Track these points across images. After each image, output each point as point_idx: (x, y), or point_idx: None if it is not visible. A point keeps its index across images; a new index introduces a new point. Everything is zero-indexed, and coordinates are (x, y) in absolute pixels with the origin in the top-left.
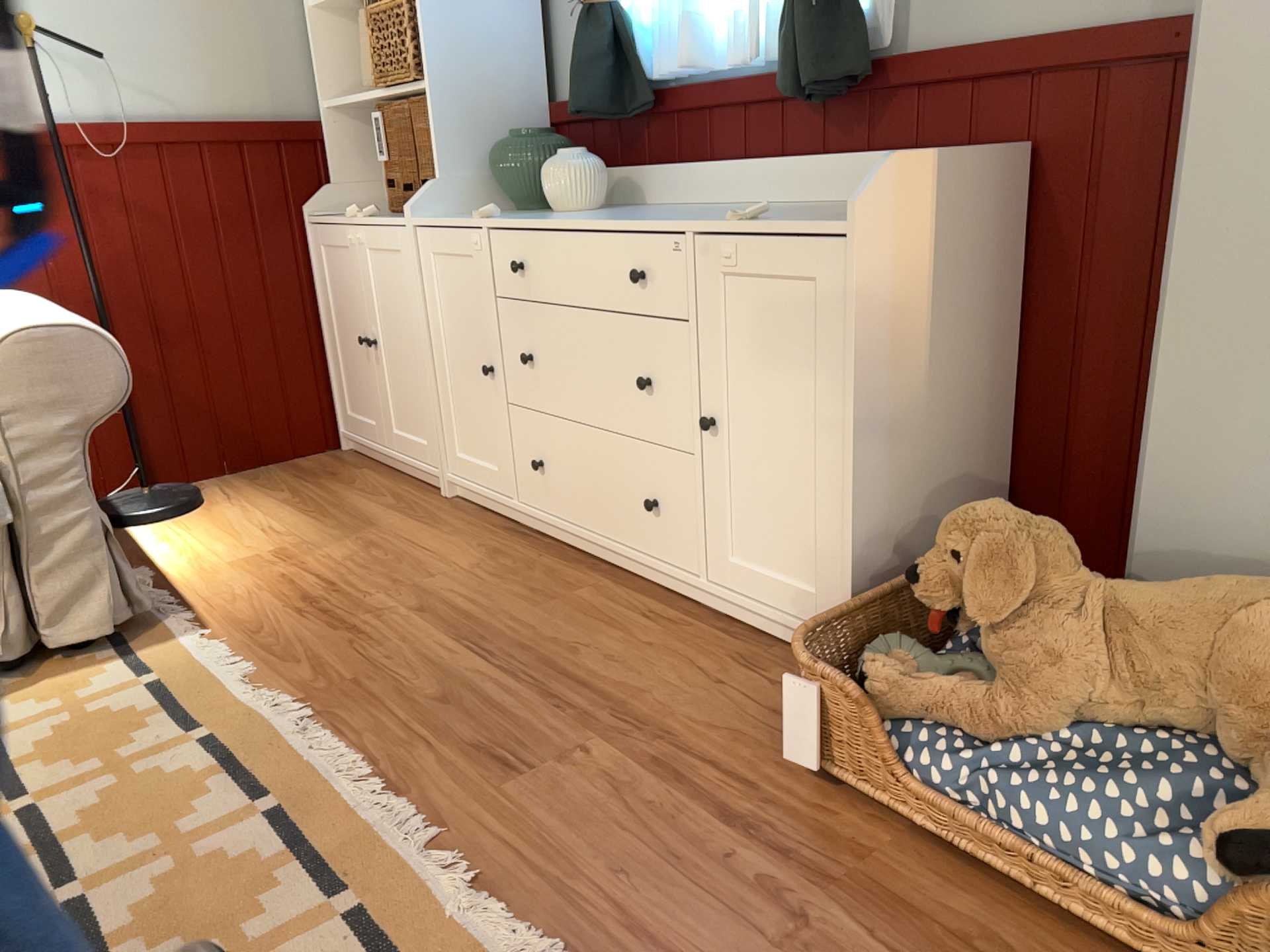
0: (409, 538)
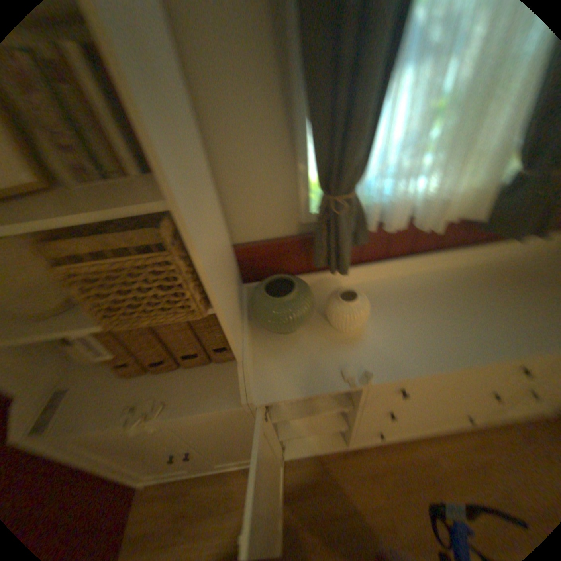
0: (330, 513)
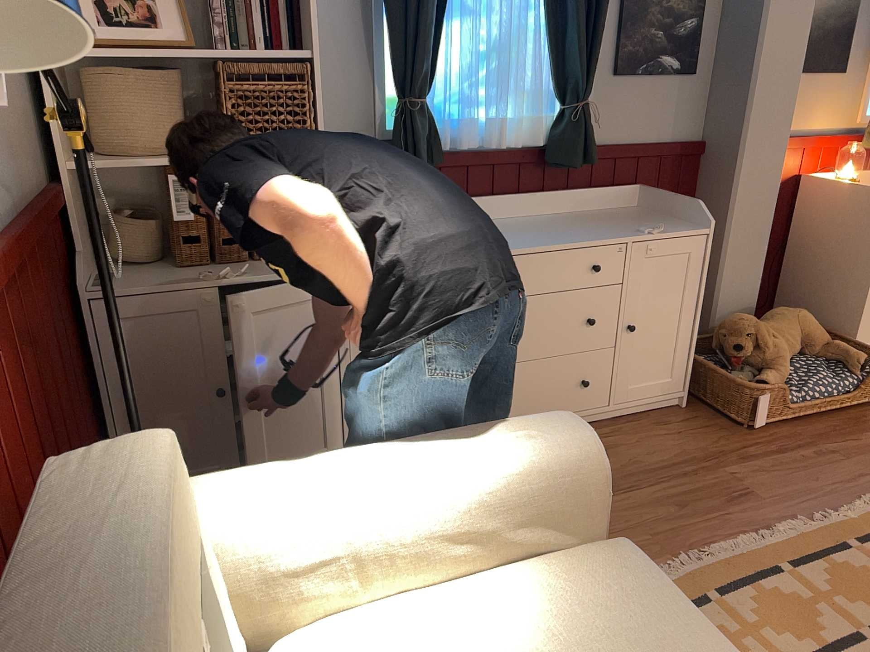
0: None
